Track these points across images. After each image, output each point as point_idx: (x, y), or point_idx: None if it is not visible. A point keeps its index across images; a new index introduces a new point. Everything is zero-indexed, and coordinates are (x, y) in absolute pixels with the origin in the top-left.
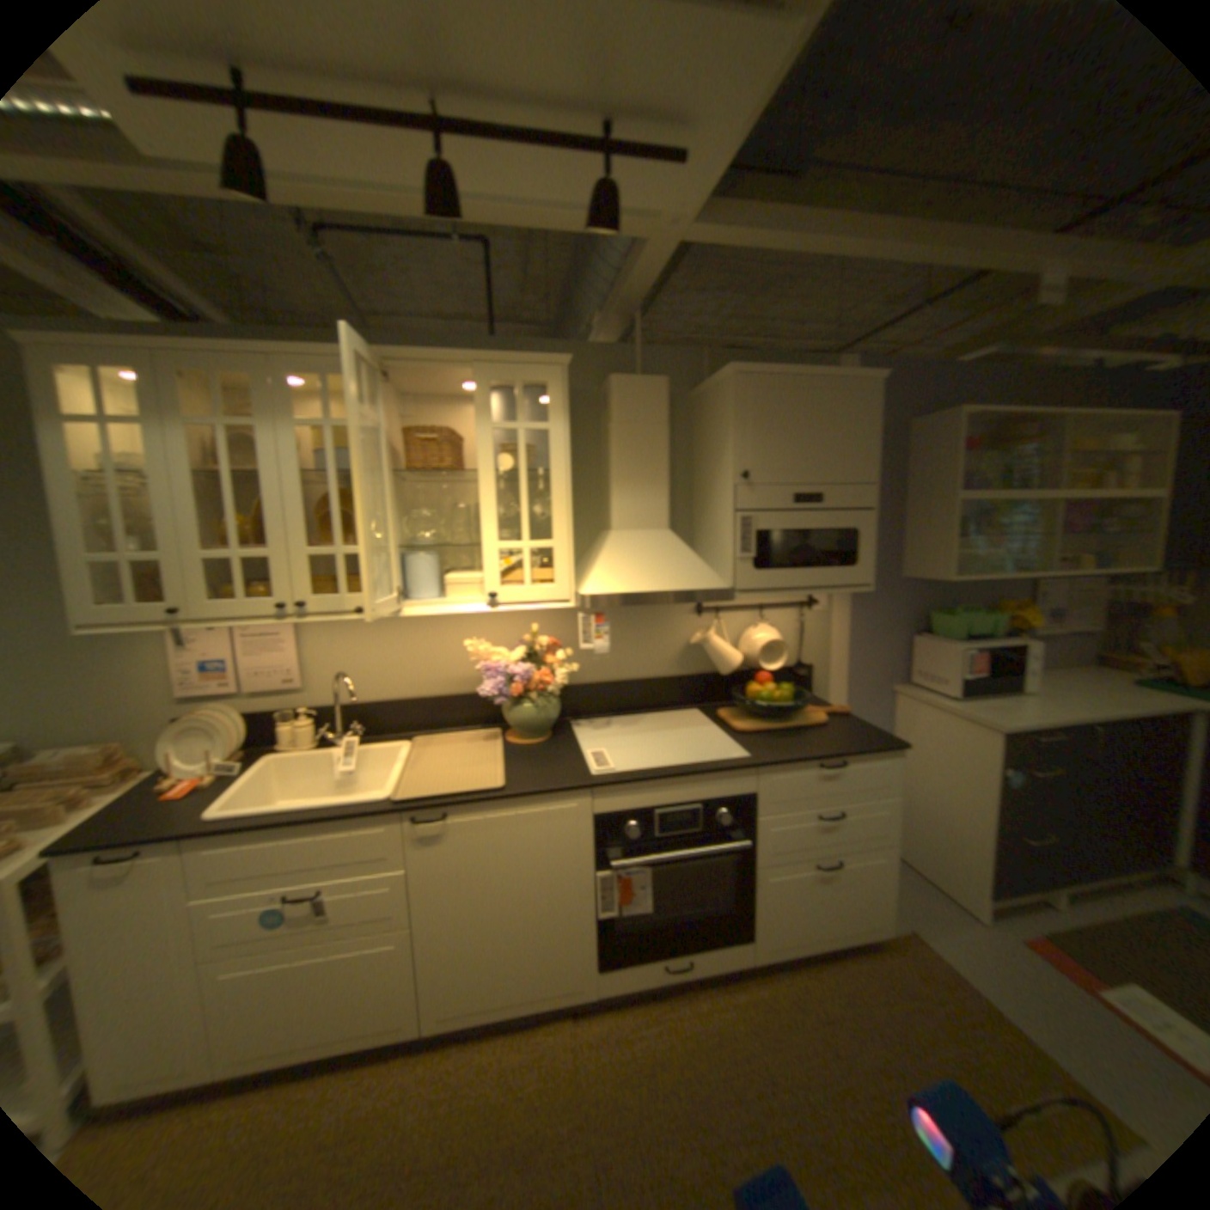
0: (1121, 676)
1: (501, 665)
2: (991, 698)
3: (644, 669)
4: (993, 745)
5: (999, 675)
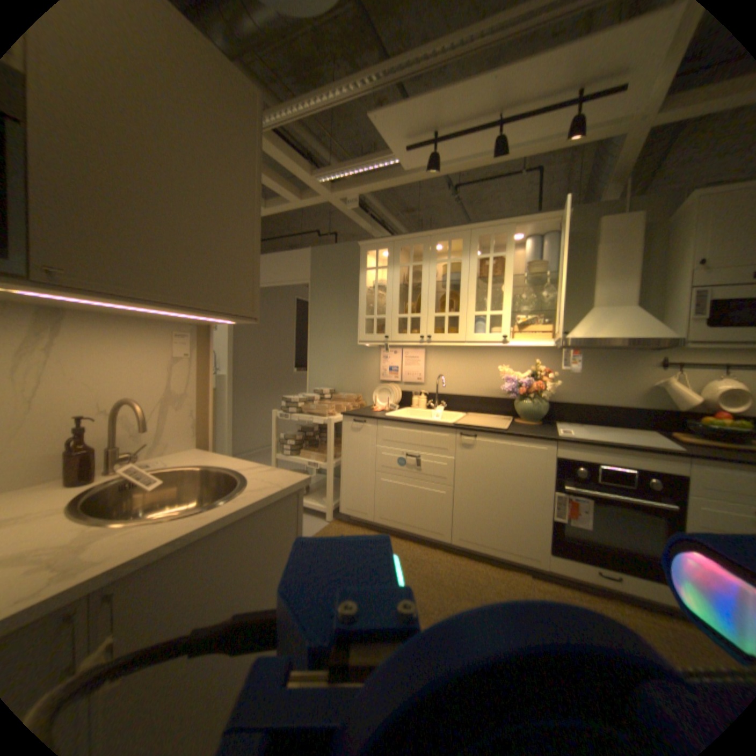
0: None
1: (513, 377)
2: None
3: (612, 398)
4: None
5: None
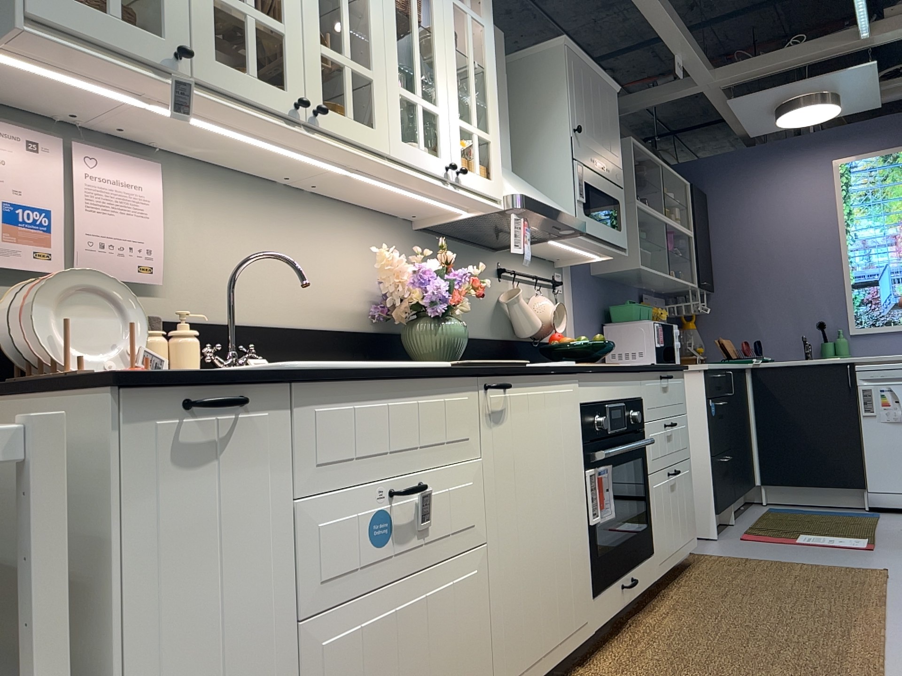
0: None
1: (427, 269)
2: None
3: (471, 325)
4: (695, 383)
5: (660, 349)
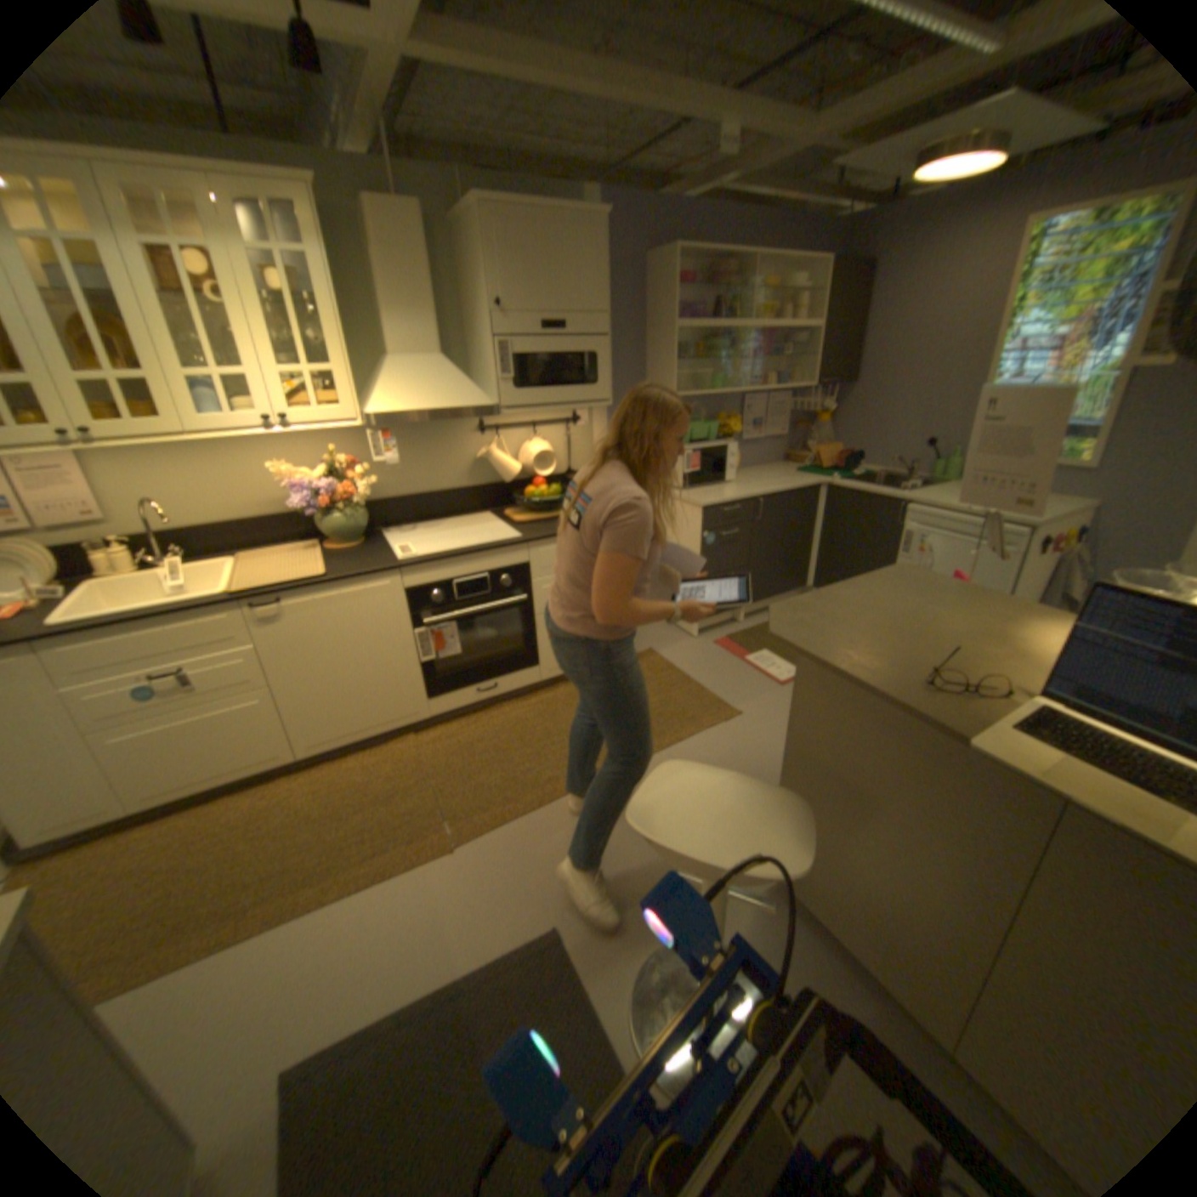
0: (793, 468)
1: (302, 484)
2: (703, 487)
3: (439, 484)
4: (695, 518)
5: (708, 470)
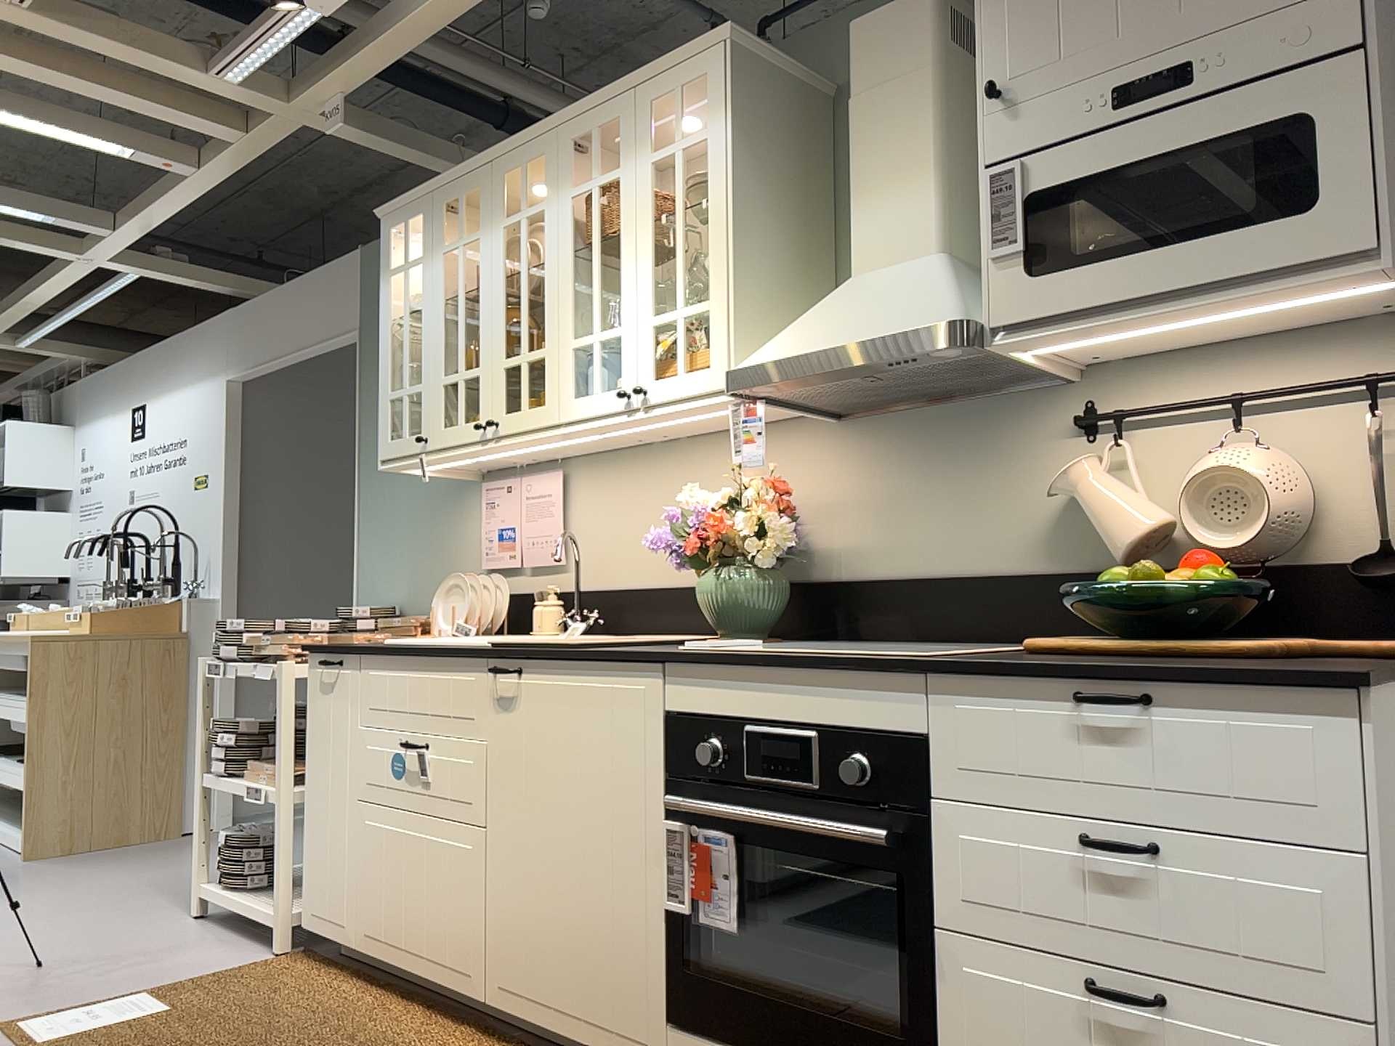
0: None
1: (686, 510)
2: None
3: (972, 552)
4: None
5: None
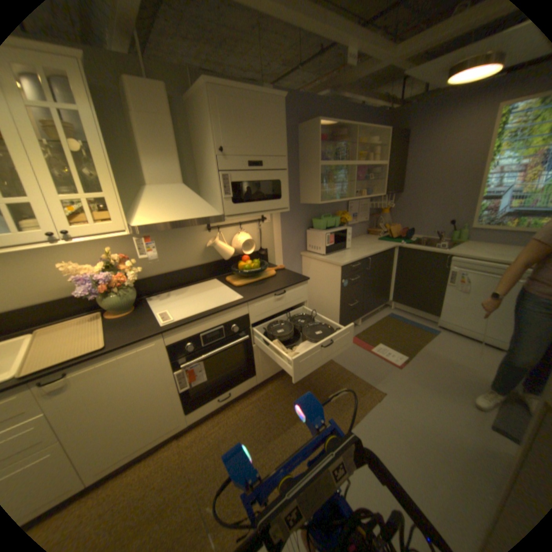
0: (373, 237)
1: (85, 276)
2: (334, 252)
3: (183, 263)
4: (336, 271)
5: (337, 242)
